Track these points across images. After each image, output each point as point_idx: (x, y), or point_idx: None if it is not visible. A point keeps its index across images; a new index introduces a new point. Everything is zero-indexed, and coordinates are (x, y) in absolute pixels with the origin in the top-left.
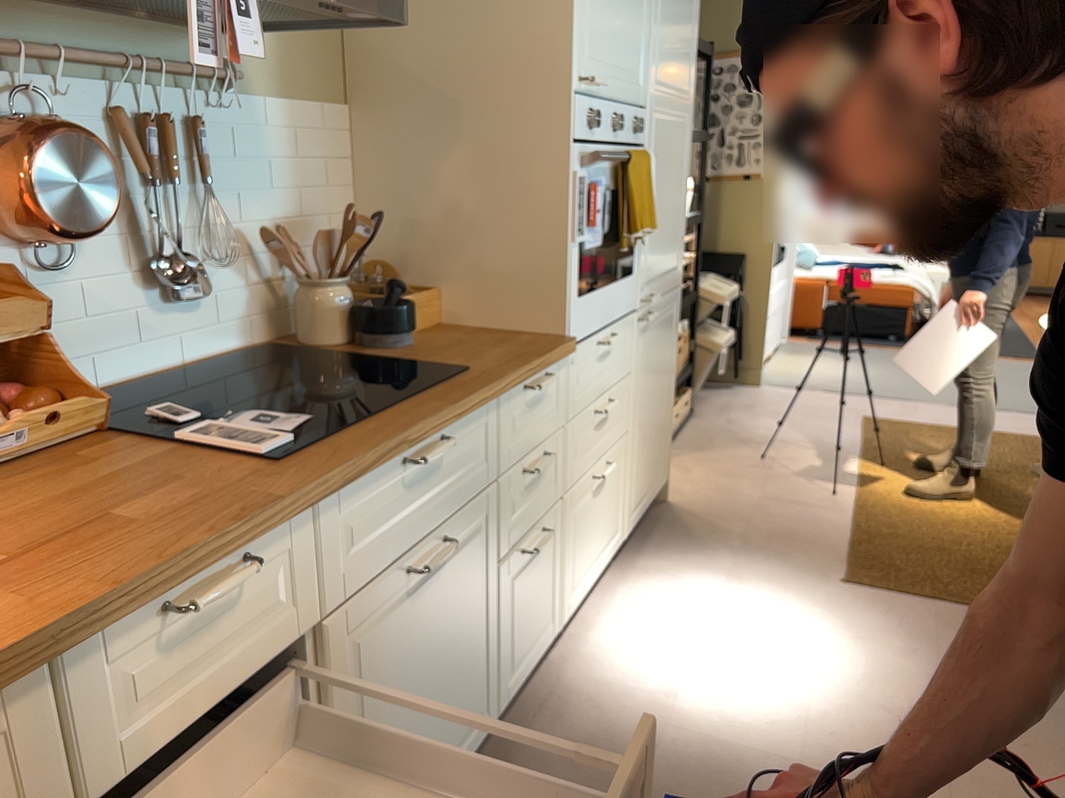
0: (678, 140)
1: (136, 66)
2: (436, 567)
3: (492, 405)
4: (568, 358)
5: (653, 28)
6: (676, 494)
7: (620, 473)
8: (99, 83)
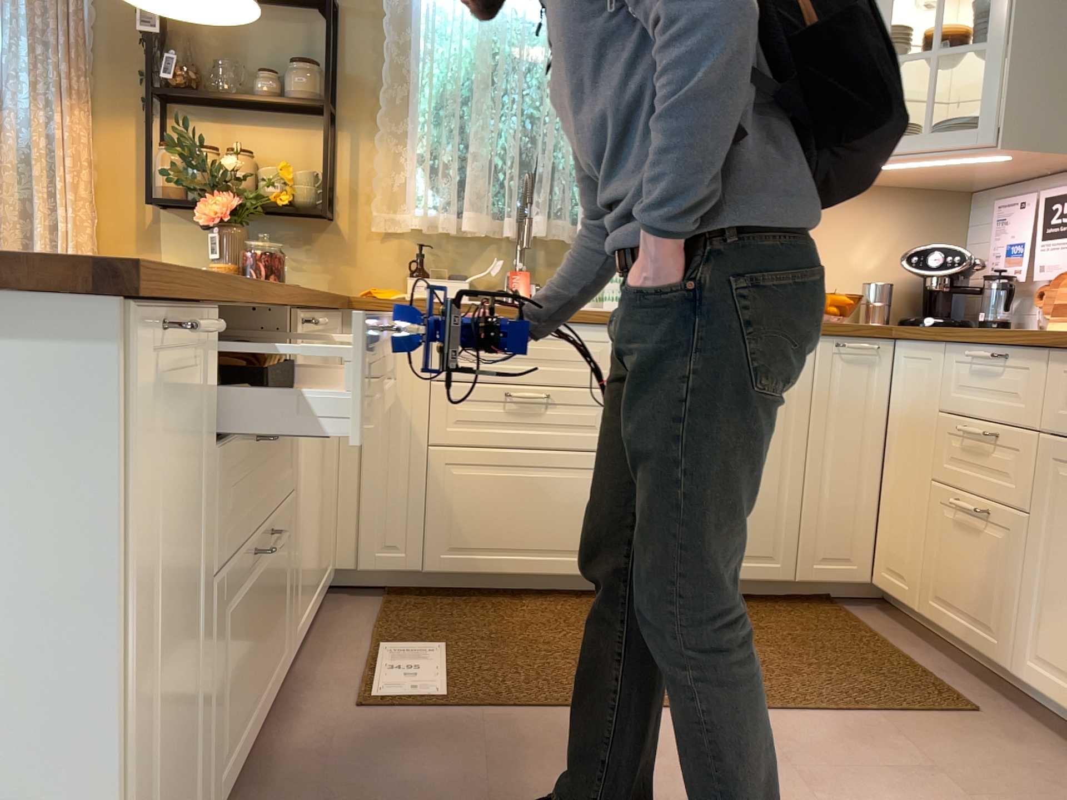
0: None
1: None
2: None
3: None
4: None
5: None
6: None
7: None
8: None
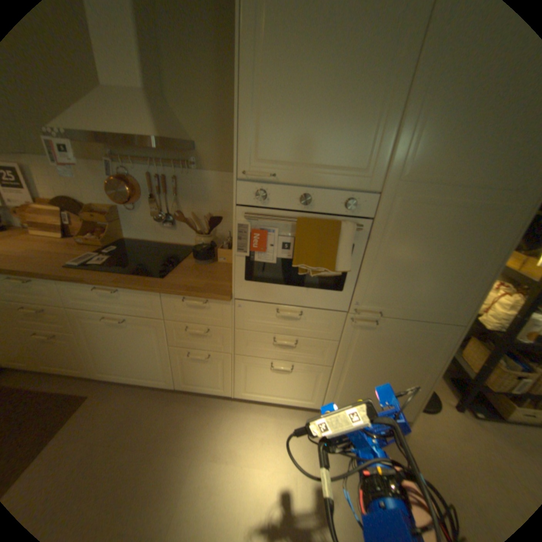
0: (480, 219)
1: (149, 160)
2: (122, 325)
3: (159, 294)
4: (235, 303)
5: (406, 126)
6: (423, 437)
7: (315, 379)
8: (143, 164)
